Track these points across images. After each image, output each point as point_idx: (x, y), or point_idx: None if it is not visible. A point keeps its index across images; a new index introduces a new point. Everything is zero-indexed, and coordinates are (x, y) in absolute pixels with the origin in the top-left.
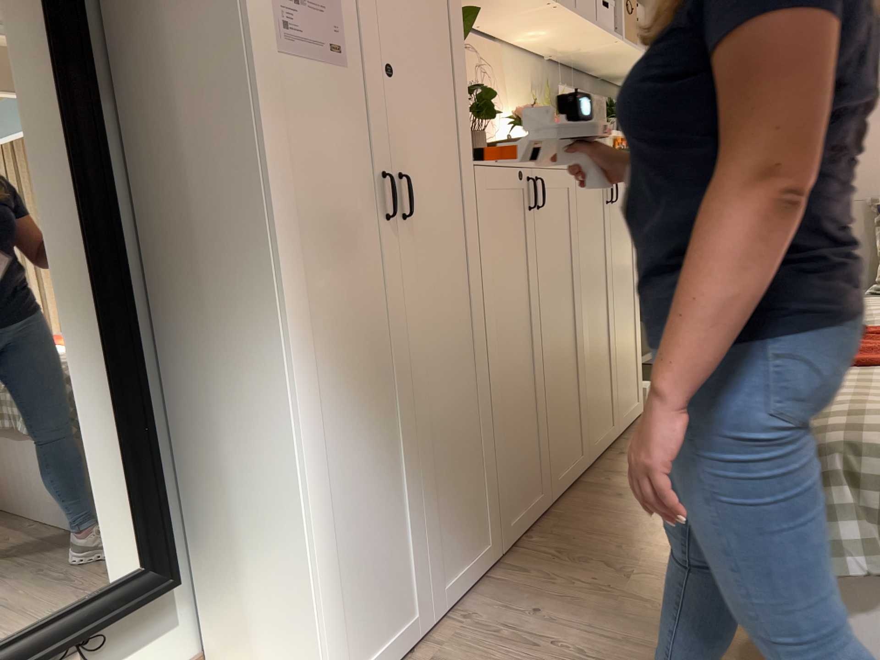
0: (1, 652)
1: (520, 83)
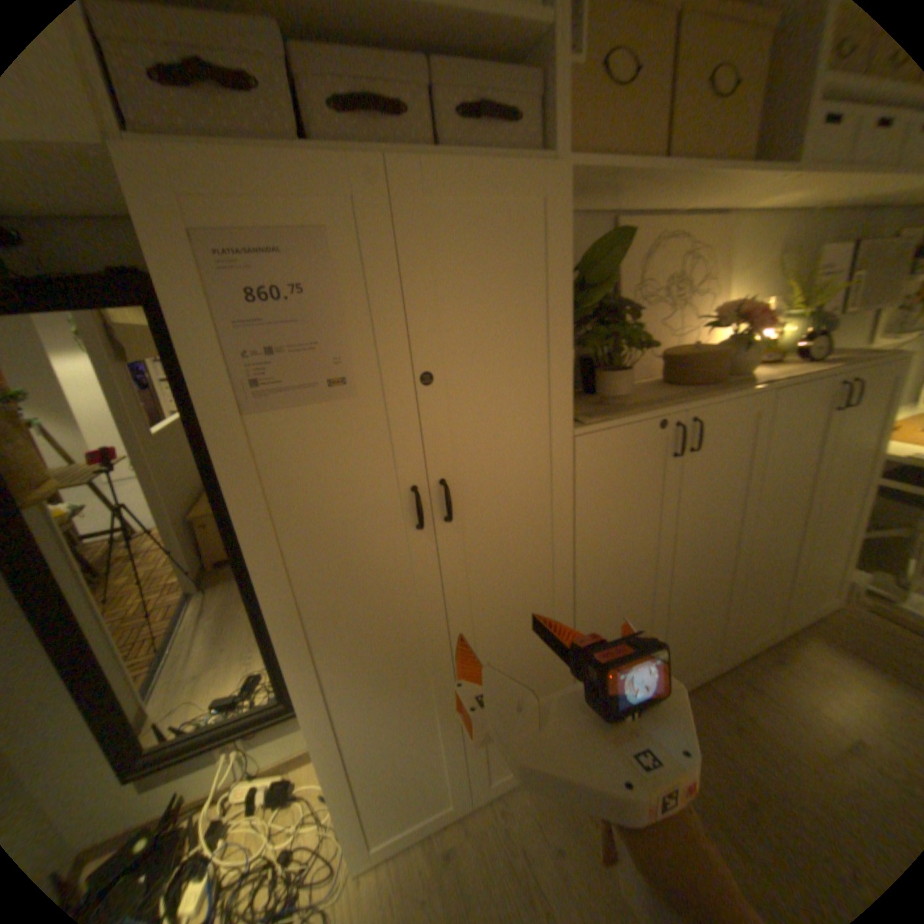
0: (190, 739)
1: (767, 253)
